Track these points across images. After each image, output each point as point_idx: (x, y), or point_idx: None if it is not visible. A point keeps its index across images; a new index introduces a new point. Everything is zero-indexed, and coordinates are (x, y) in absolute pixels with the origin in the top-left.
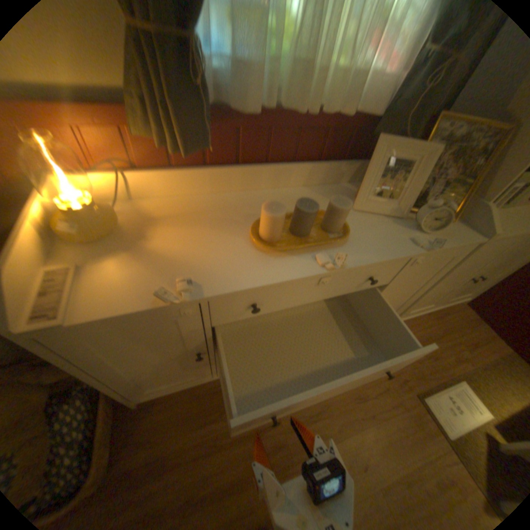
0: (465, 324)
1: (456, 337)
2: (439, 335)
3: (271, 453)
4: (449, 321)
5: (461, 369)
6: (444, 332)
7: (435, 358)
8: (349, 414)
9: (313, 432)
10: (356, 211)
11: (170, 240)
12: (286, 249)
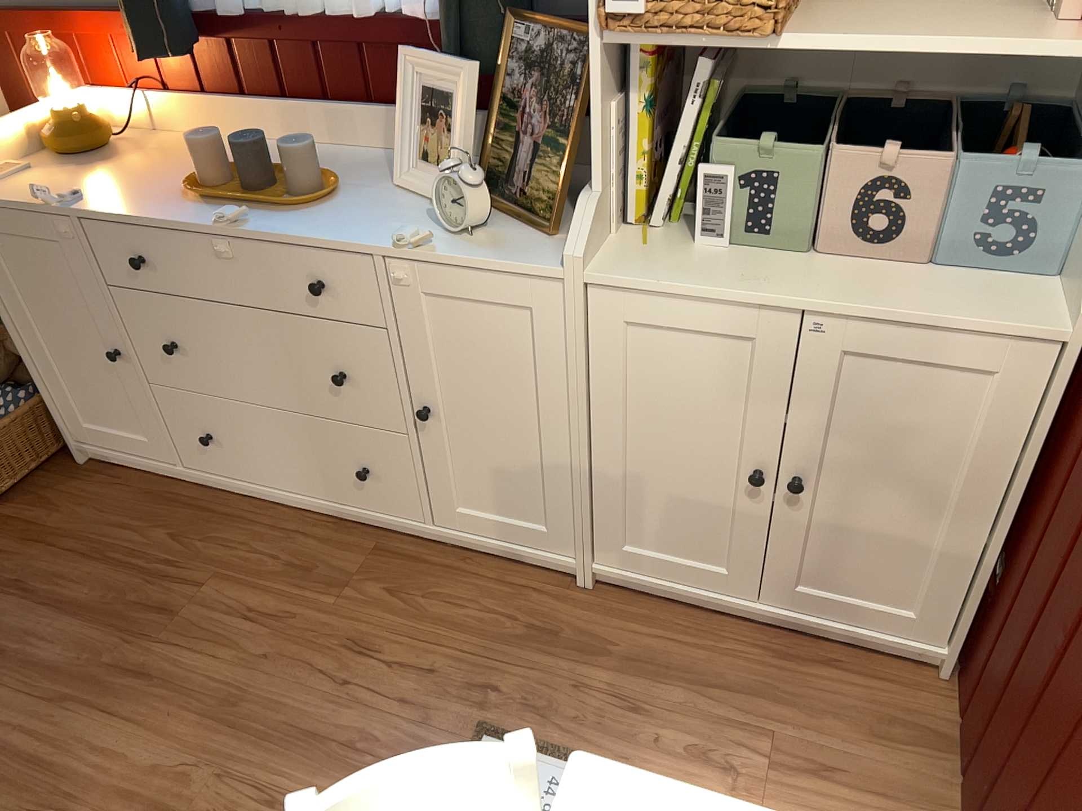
0: (863, 707)
1: (776, 711)
2: (724, 675)
3: (155, 604)
4: (807, 672)
5: (679, 764)
6: (750, 681)
7: (635, 701)
8: (316, 645)
9: (233, 624)
10: (398, 191)
11: (132, 173)
12: (206, 197)
